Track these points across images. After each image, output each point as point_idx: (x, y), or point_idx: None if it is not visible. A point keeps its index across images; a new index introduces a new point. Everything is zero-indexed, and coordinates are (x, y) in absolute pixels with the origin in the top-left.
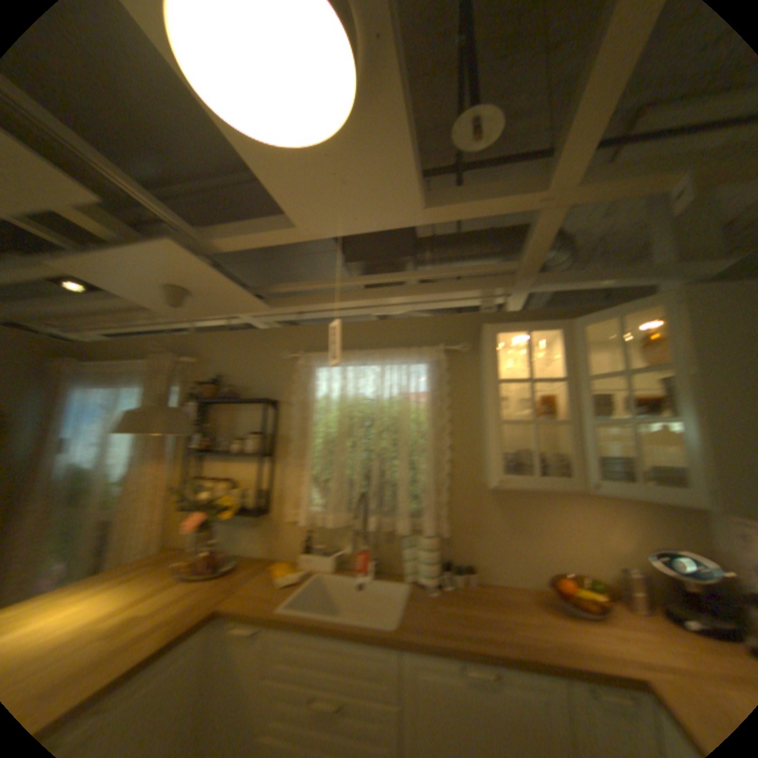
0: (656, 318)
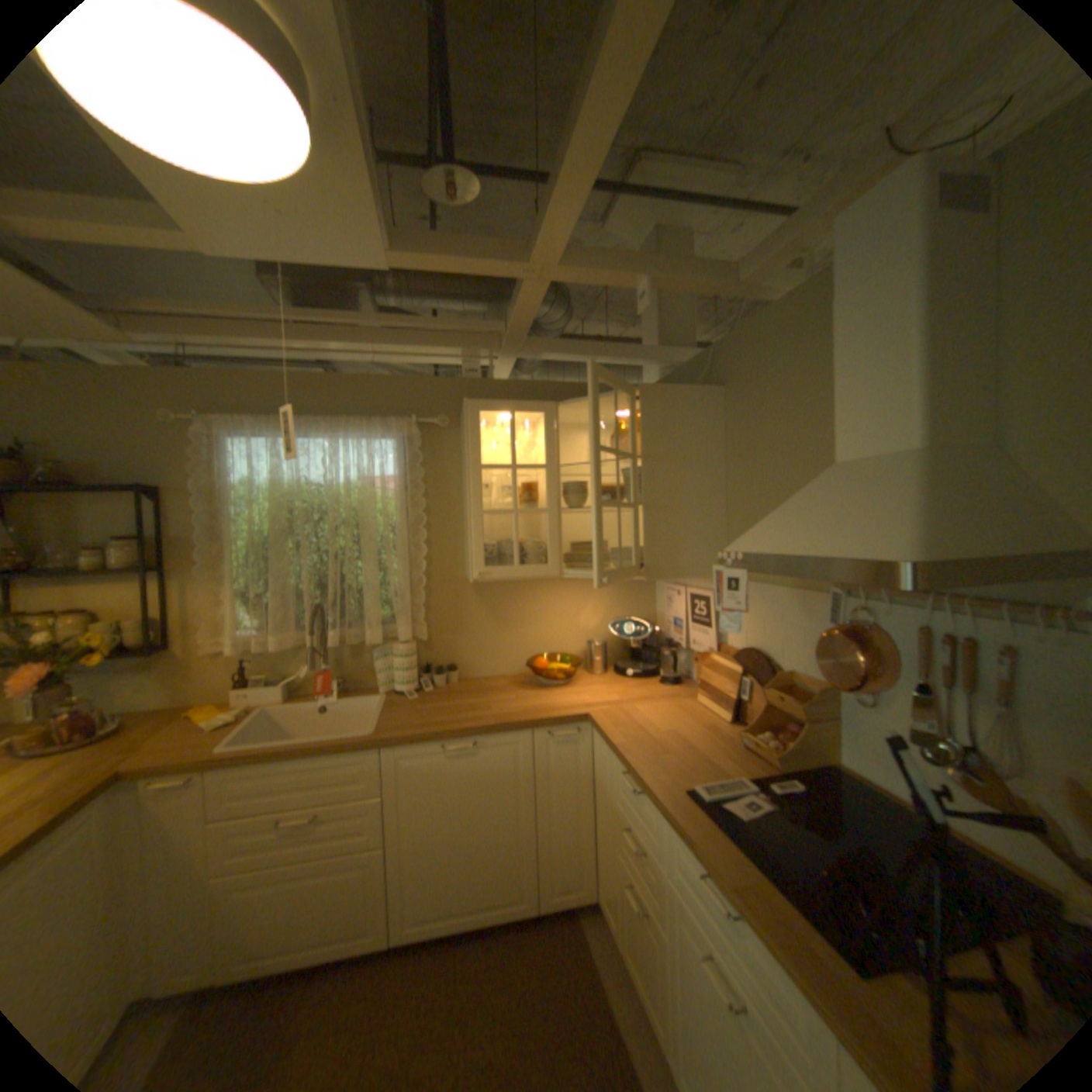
0: (626, 409)
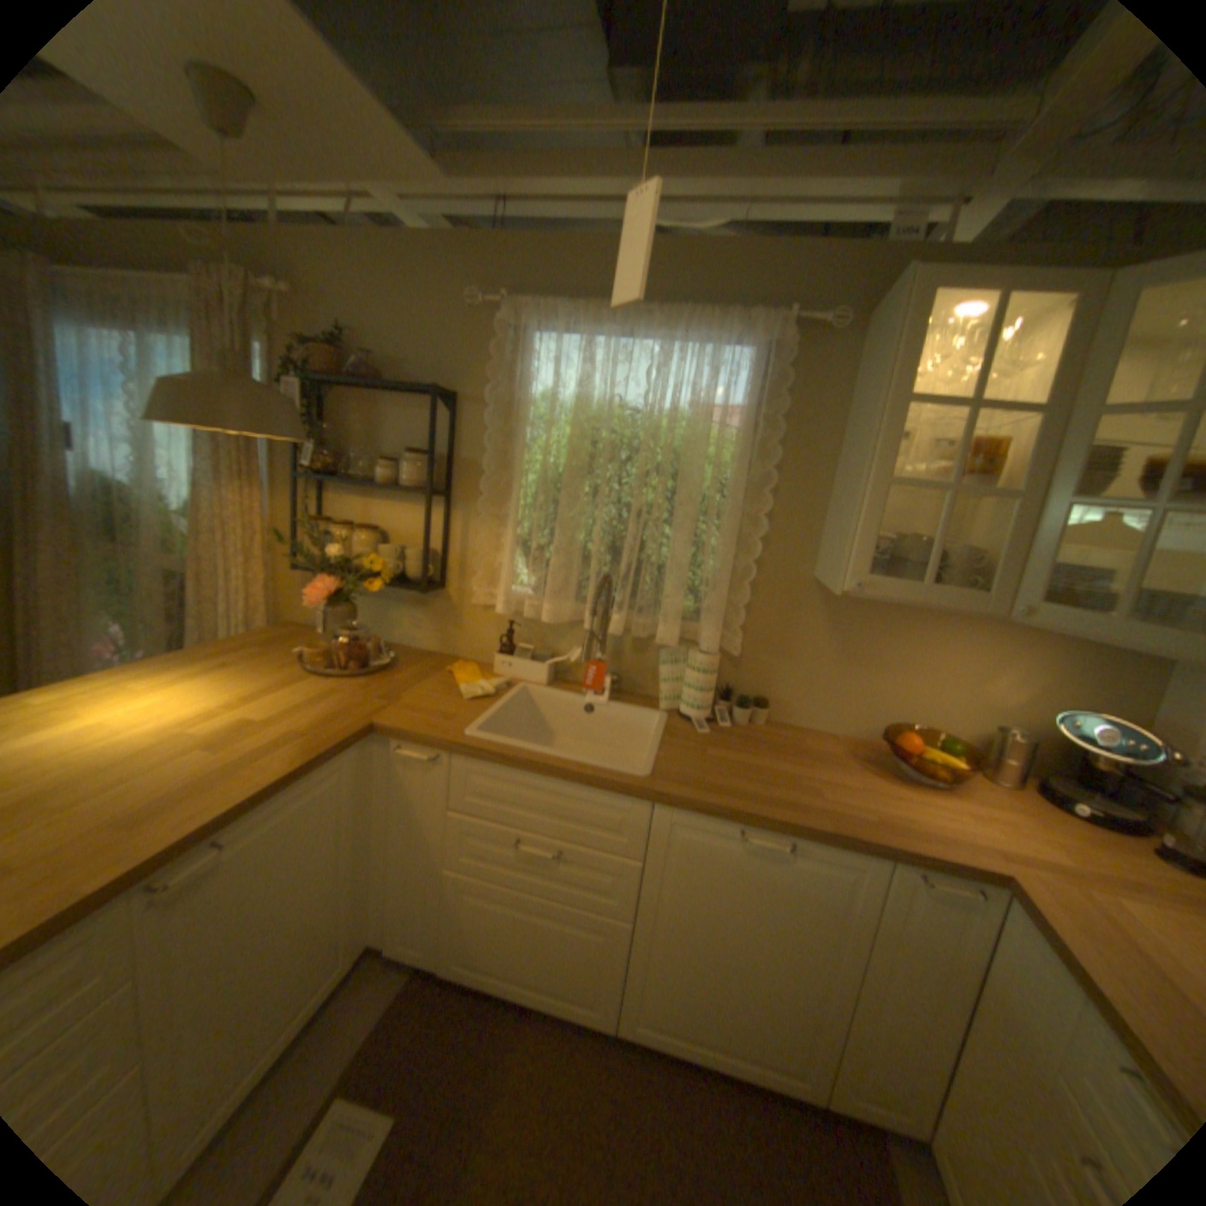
0: None
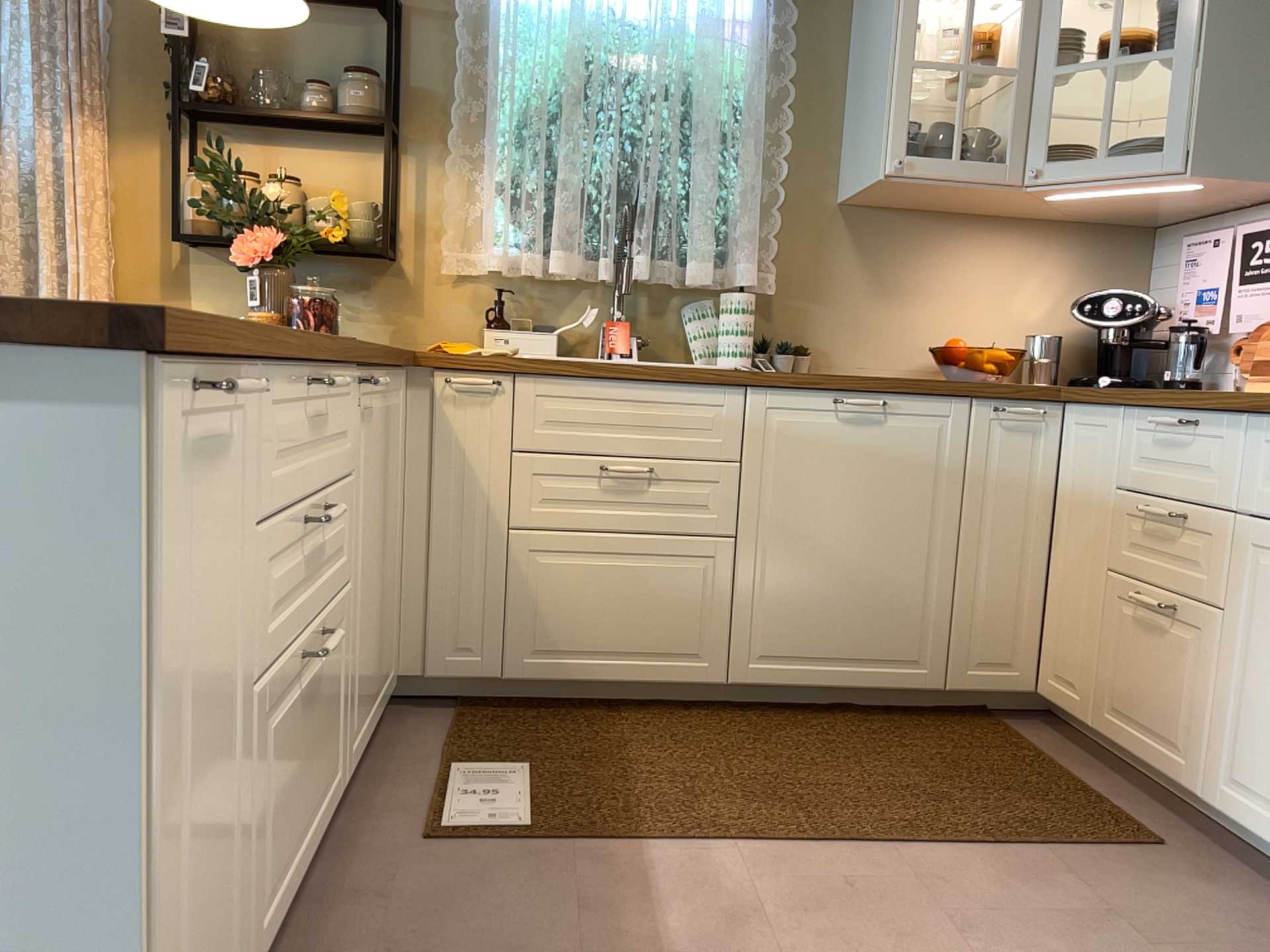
0: None
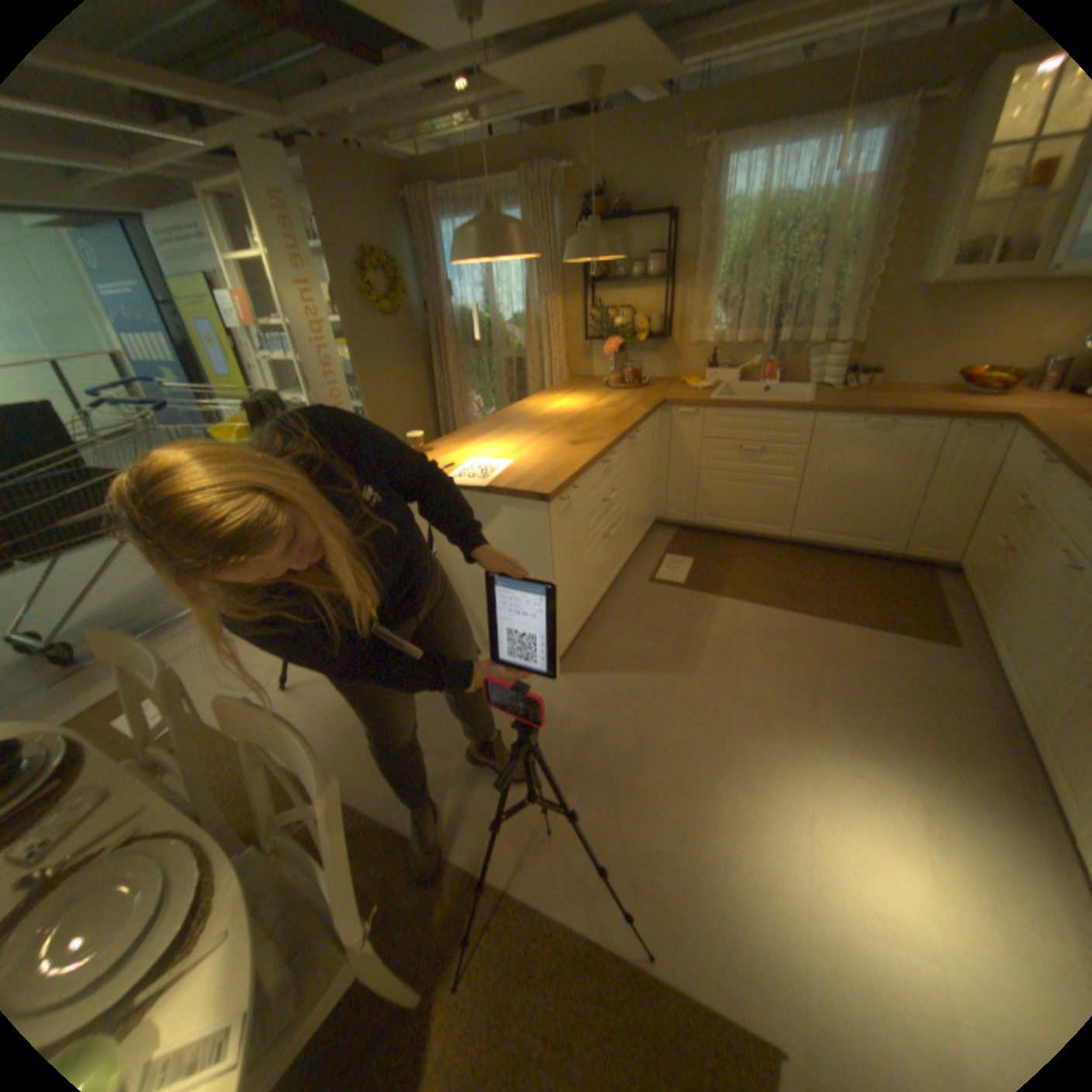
0: None
